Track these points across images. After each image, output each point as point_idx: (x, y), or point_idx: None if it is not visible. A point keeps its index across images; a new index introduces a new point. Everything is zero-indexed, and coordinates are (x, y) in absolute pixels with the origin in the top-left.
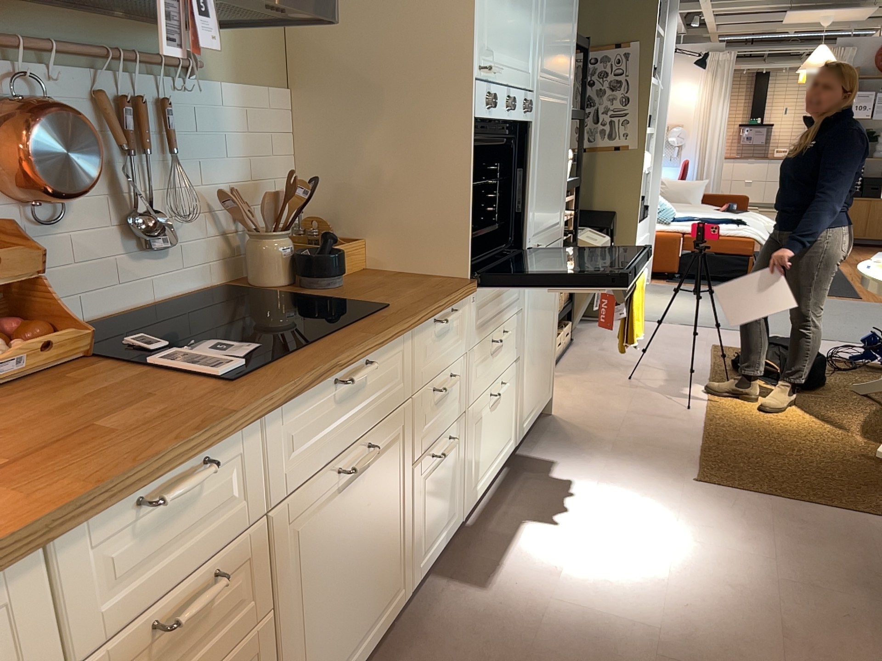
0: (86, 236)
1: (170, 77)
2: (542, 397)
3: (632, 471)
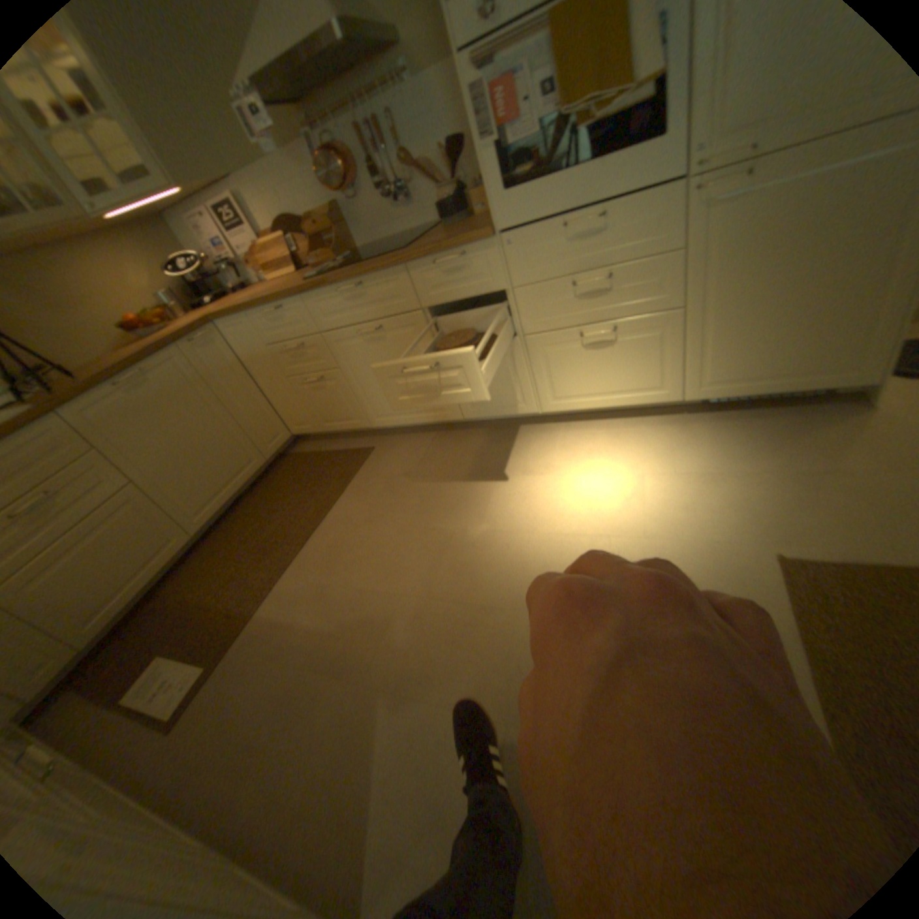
0: (371, 199)
1: (392, 86)
2: (806, 372)
3: (757, 497)
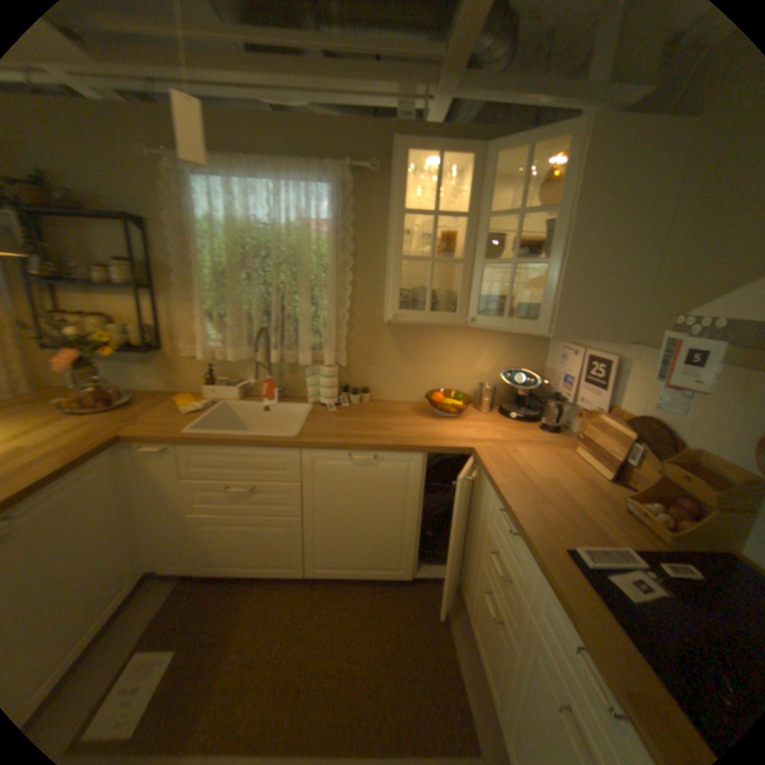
0: None
1: None
2: None
3: None
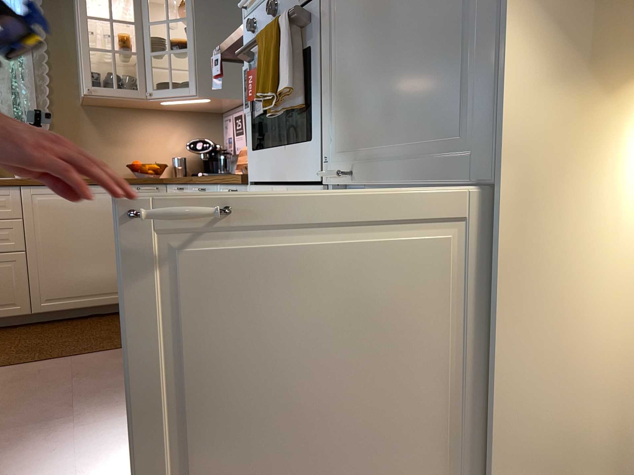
0: None
1: None
2: None
3: None
